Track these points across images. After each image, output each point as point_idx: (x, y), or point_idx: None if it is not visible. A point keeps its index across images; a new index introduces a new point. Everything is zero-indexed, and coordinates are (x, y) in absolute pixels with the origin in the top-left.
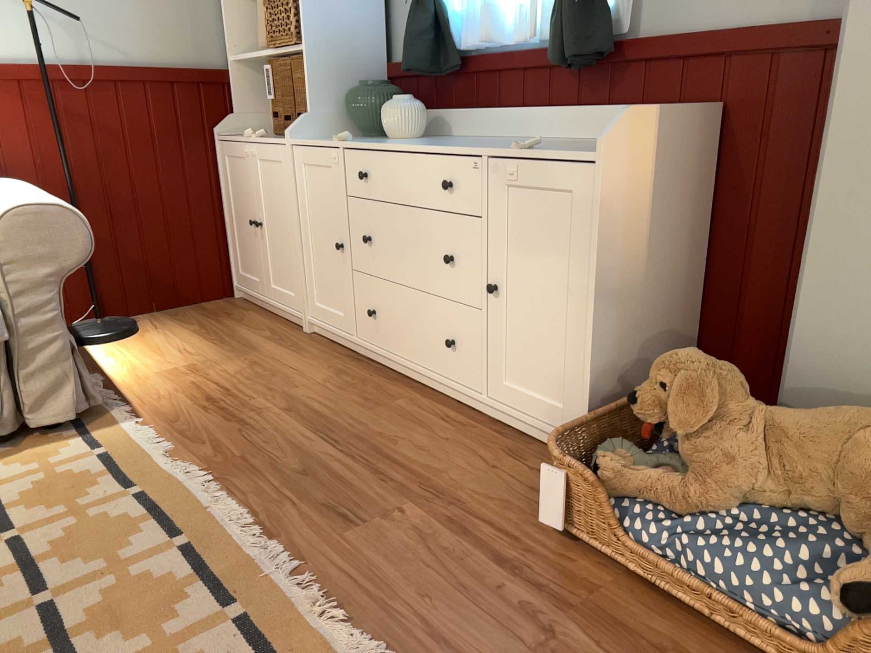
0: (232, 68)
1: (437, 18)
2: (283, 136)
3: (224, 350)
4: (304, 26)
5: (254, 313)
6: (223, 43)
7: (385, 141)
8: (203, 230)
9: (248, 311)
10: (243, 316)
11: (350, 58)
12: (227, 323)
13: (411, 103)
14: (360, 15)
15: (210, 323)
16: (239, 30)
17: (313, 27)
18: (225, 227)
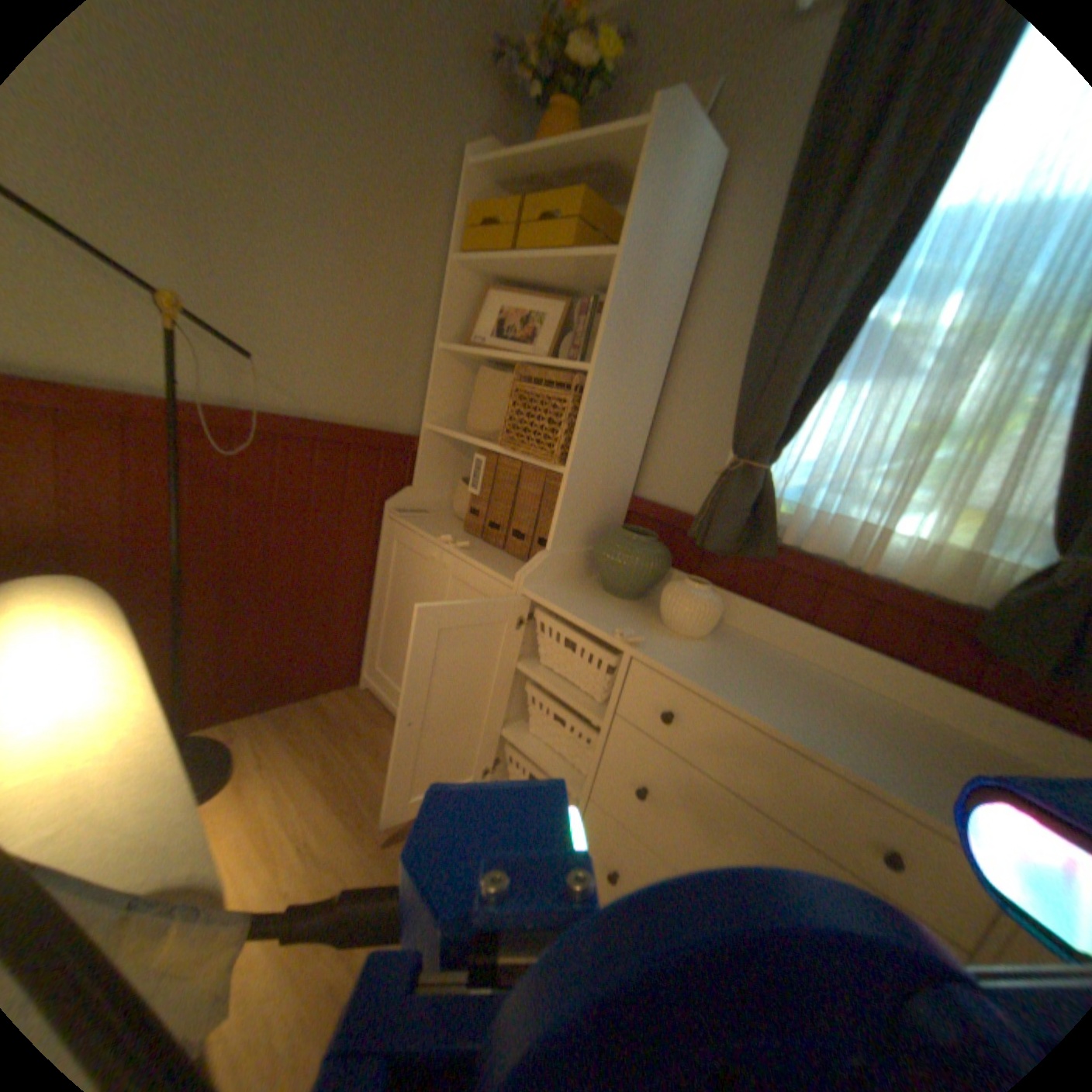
0: (428, 433)
1: (771, 495)
2: (482, 537)
3: (368, 853)
4: (578, 445)
5: (391, 735)
6: (423, 401)
7: (676, 641)
8: (343, 612)
9: (383, 727)
10: (379, 740)
11: (608, 486)
12: (360, 761)
13: (719, 597)
14: (631, 438)
15: (337, 758)
16: (446, 392)
17: (588, 447)
18: (370, 610)
